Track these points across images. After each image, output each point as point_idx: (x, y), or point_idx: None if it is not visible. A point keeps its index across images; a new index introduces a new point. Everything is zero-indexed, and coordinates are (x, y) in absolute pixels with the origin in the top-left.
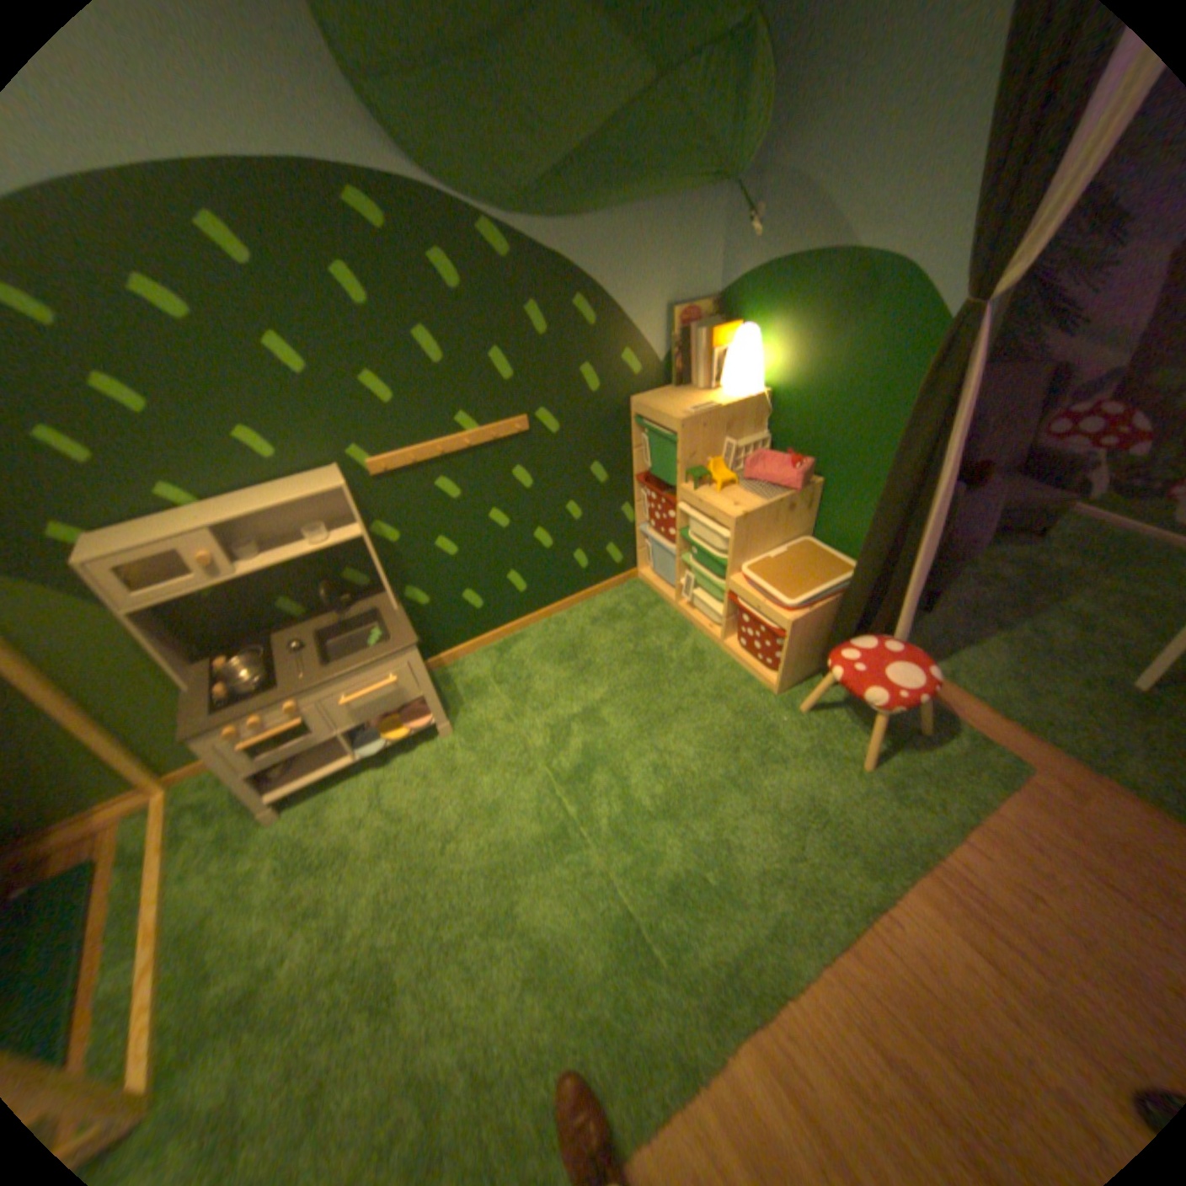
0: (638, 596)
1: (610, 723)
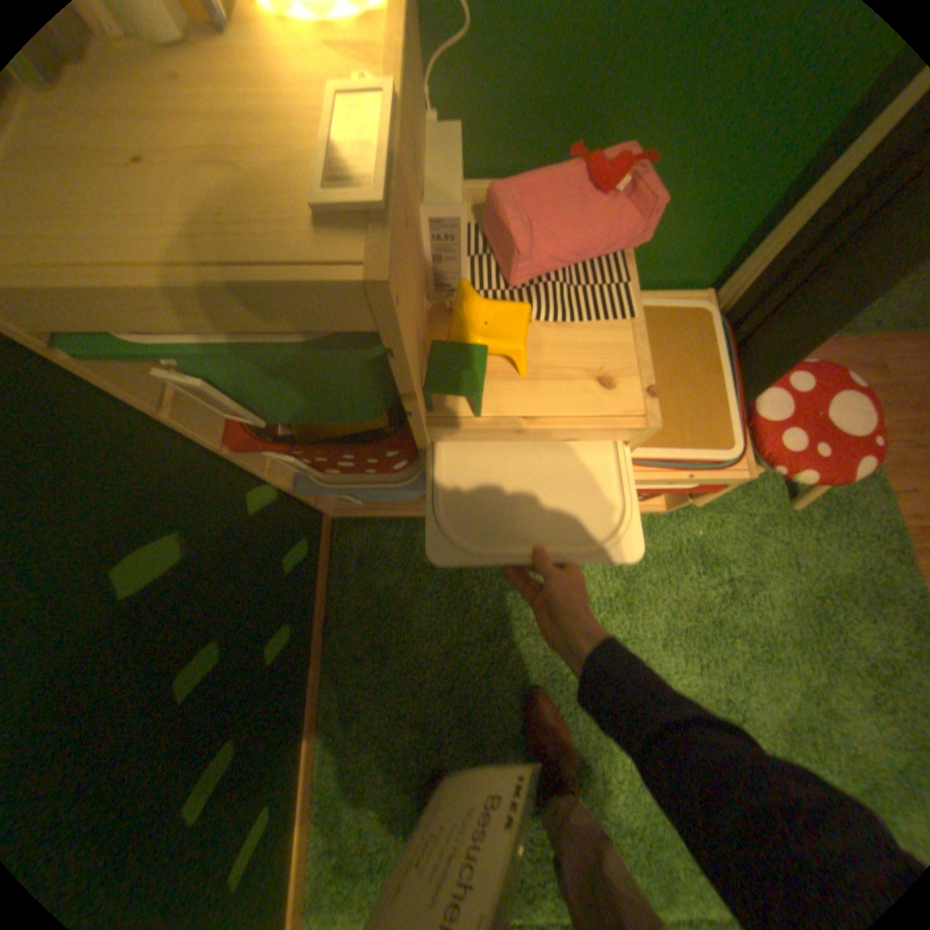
0: (374, 543)
1: (595, 758)
